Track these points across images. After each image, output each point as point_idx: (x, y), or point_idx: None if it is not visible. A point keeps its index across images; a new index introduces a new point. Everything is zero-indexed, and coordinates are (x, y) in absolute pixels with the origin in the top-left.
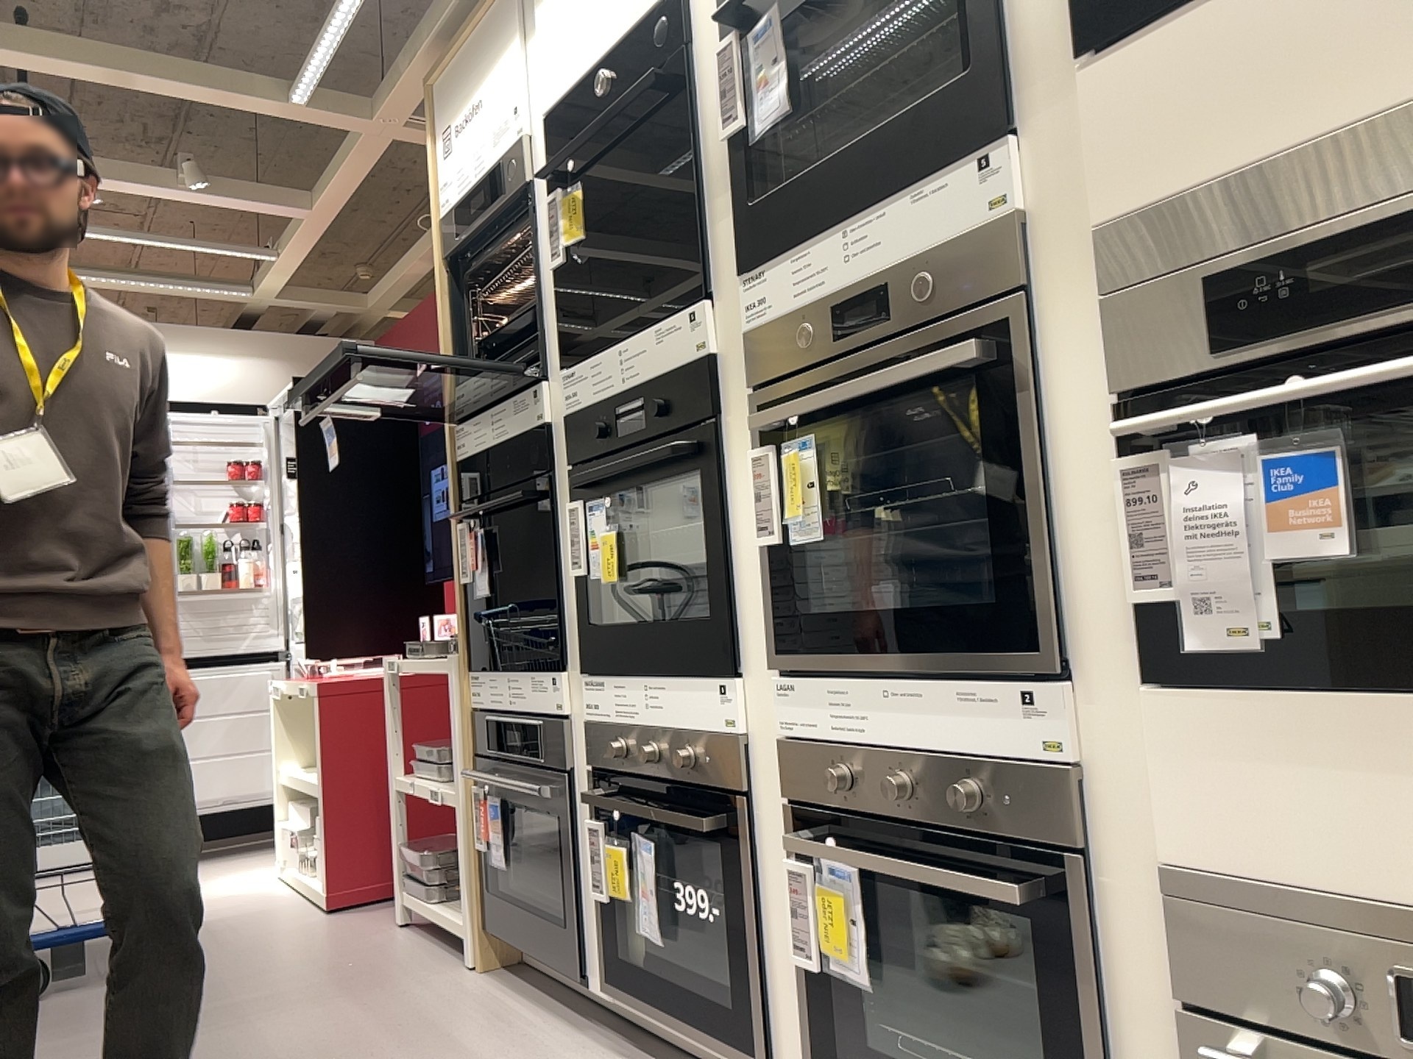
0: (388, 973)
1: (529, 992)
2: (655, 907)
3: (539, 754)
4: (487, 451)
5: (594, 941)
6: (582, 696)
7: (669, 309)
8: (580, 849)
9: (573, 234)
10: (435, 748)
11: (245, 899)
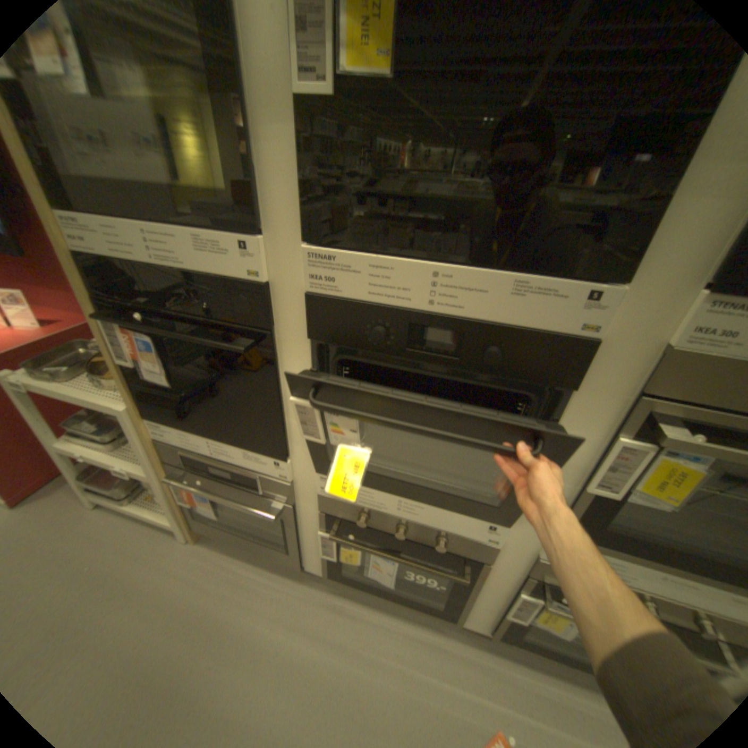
0: (128, 570)
1: (240, 556)
2: (394, 581)
3: (256, 489)
4: (133, 258)
5: (312, 560)
6: (318, 482)
7: (539, 257)
8: (301, 531)
9: (379, 57)
10: (88, 427)
11: None
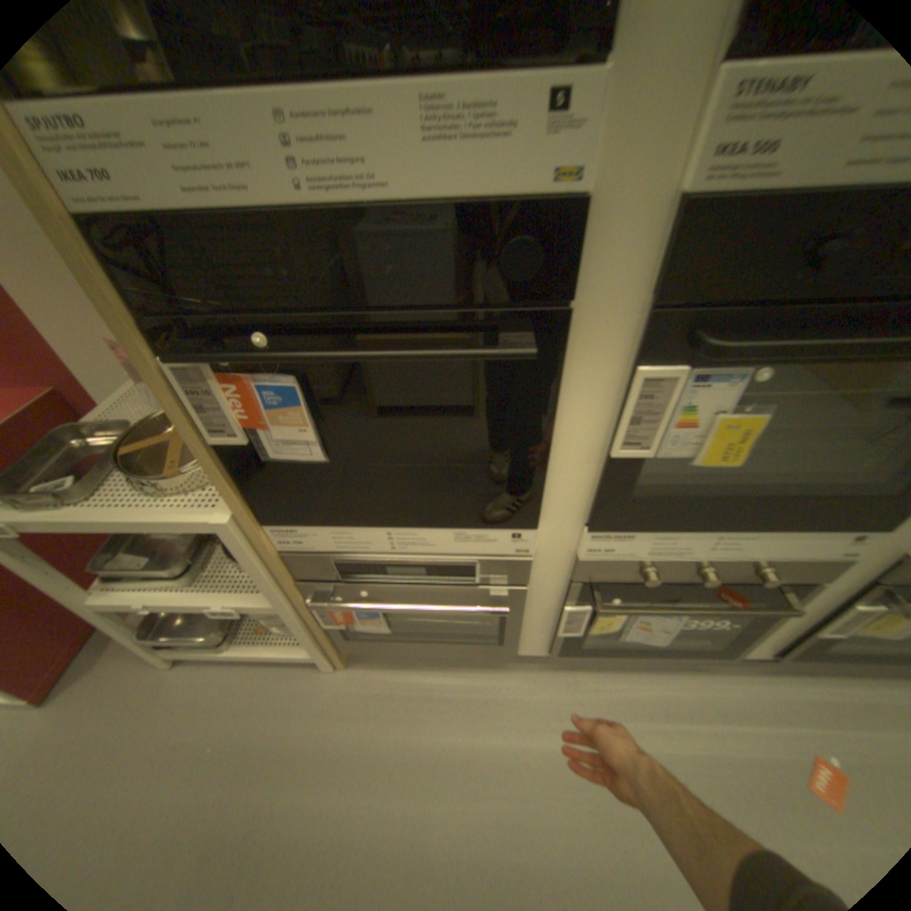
0: (270, 732)
1: (415, 662)
2: (671, 636)
3: (468, 578)
4: (237, 199)
5: (533, 641)
6: (586, 543)
7: None
8: (527, 612)
9: None
10: (134, 560)
11: None
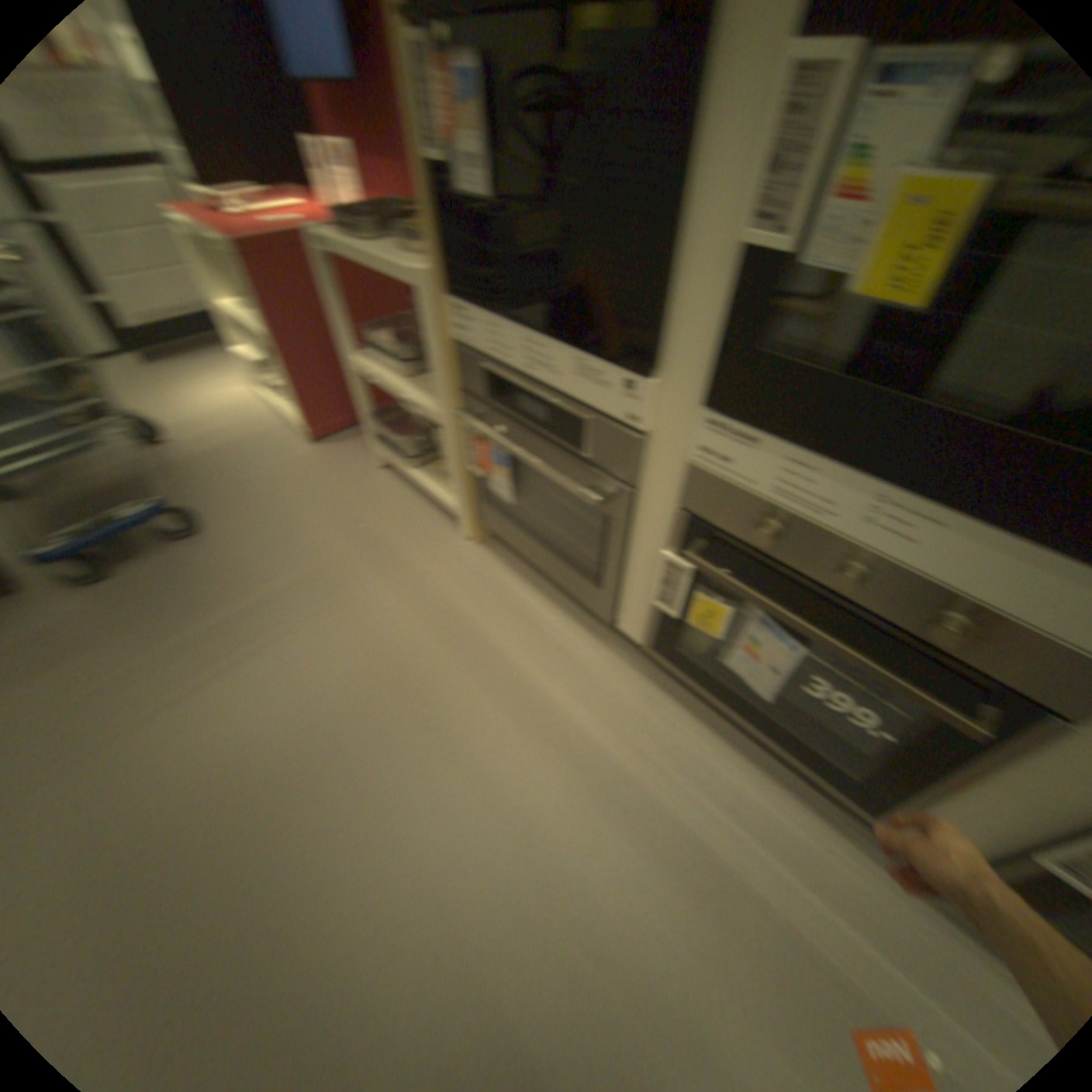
0: (398, 545)
1: (529, 579)
2: (780, 682)
3: (578, 446)
4: None
5: (633, 610)
6: (697, 431)
7: None
8: (630, 548)
9: None
10: (381, 337)
11: (225, 422)
